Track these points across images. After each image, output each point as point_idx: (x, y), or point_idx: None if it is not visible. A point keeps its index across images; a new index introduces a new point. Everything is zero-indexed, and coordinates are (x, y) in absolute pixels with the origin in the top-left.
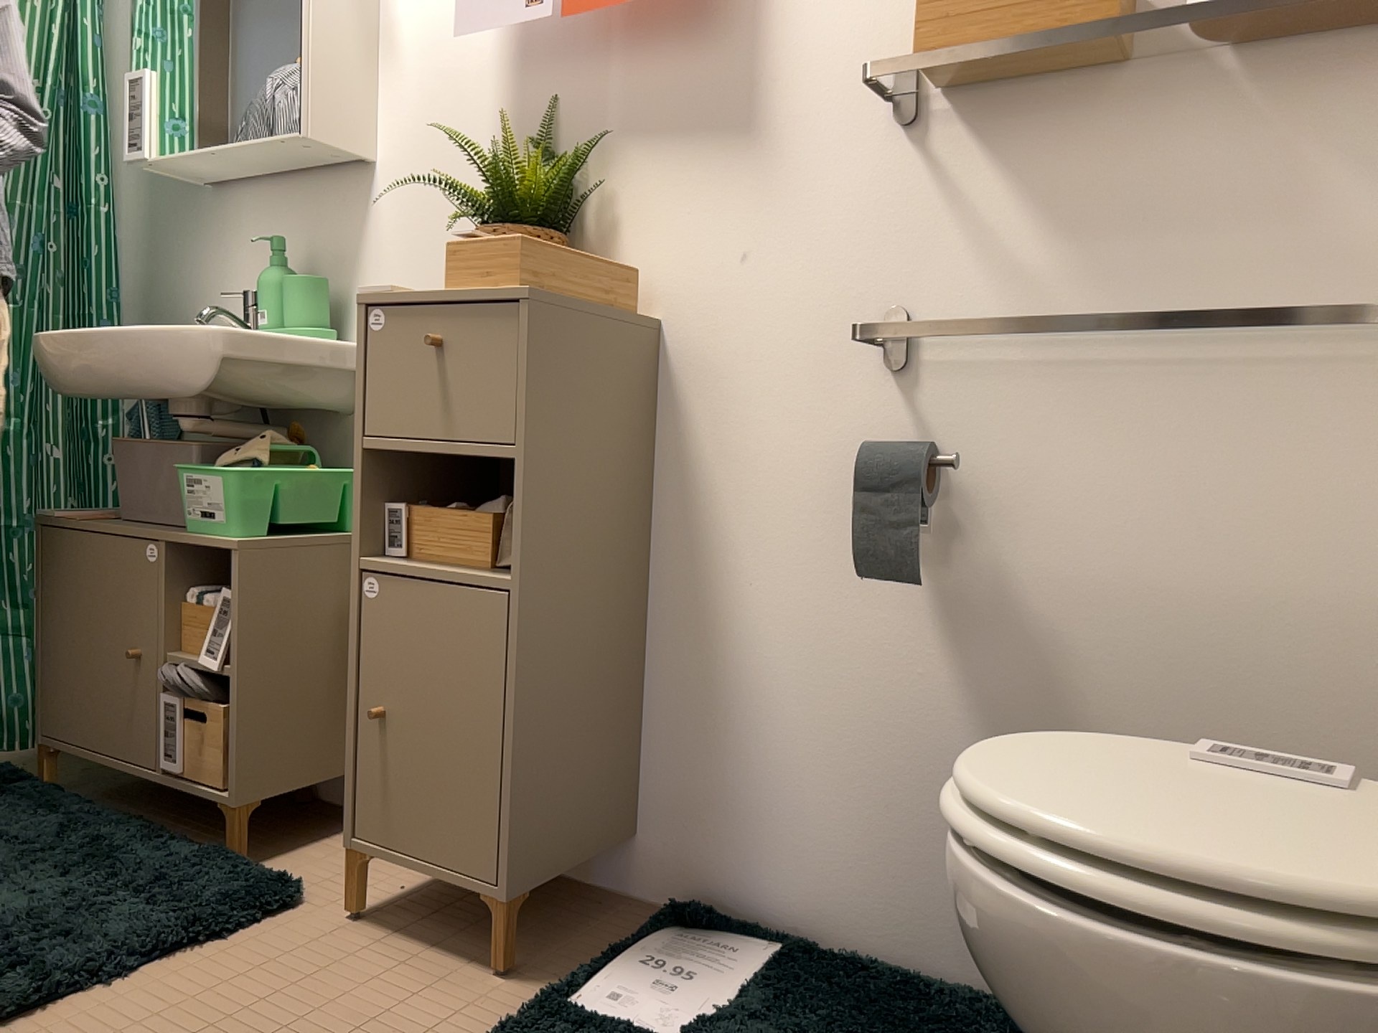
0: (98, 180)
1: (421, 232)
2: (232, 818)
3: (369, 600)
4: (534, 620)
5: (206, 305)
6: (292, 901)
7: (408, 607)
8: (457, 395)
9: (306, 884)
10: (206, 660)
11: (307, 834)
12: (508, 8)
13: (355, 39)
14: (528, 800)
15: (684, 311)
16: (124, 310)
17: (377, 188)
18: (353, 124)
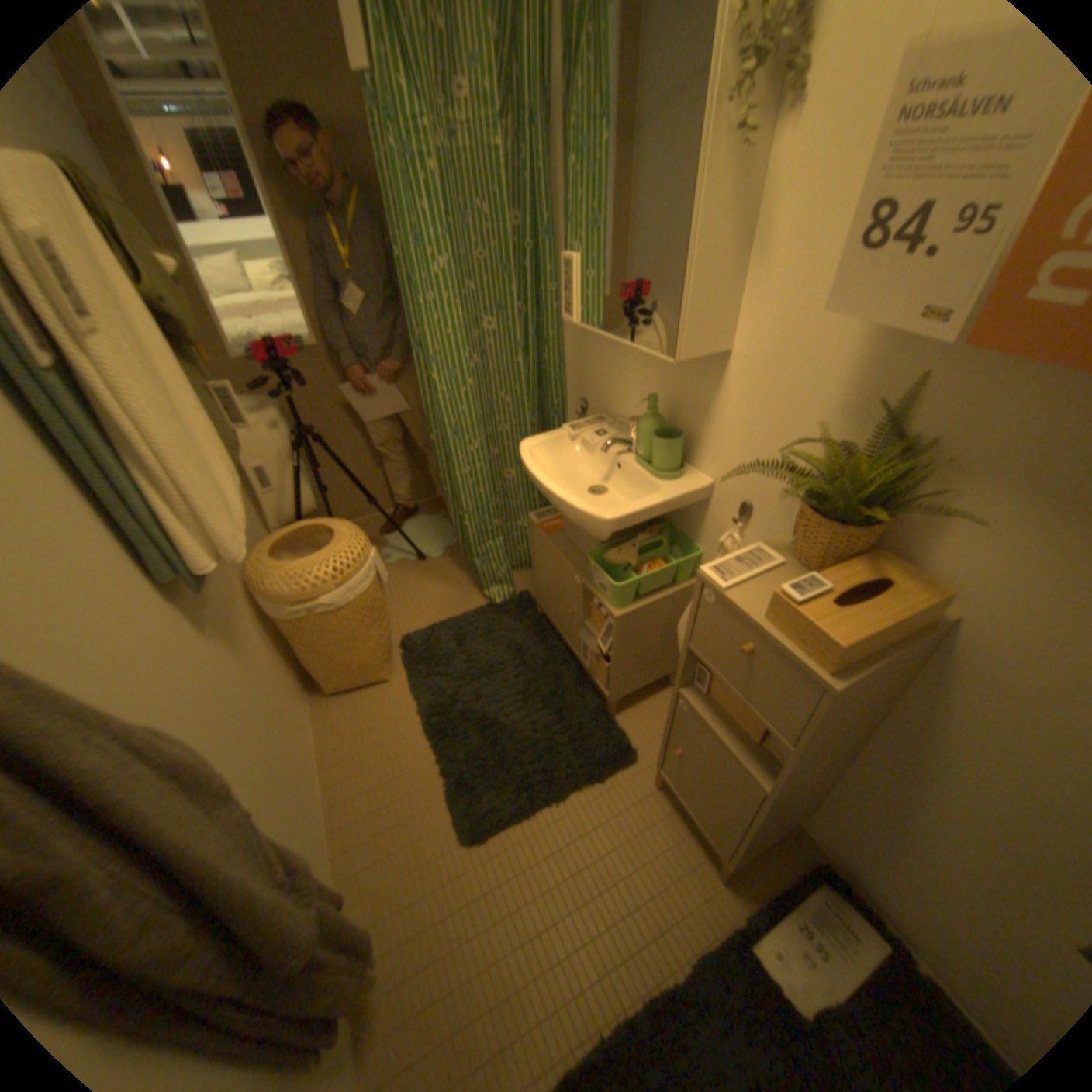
0: (549, 274)
1: (759, 427)
2: (611, 704)
3: (684, 709)
4: (784, 804)
5: (609, 389)
6: (634, 766)
7: (706, 735)
8: (761, 685)
9: (641, 745)
10: (602, 645)
11: (644, 692)
12: (907, 308)
13: (731, 248)
14: (757, 848)
15: (996, 626)
16: (566, 366)
17: (729, 369)
18: (718, 328)
